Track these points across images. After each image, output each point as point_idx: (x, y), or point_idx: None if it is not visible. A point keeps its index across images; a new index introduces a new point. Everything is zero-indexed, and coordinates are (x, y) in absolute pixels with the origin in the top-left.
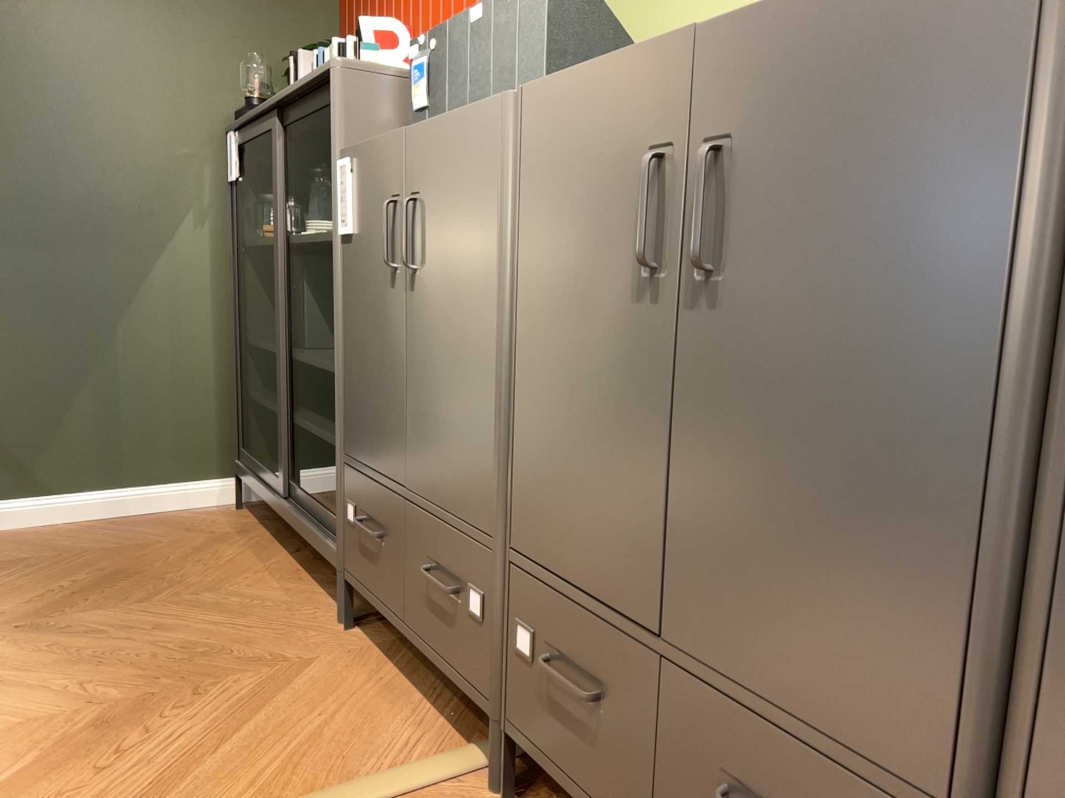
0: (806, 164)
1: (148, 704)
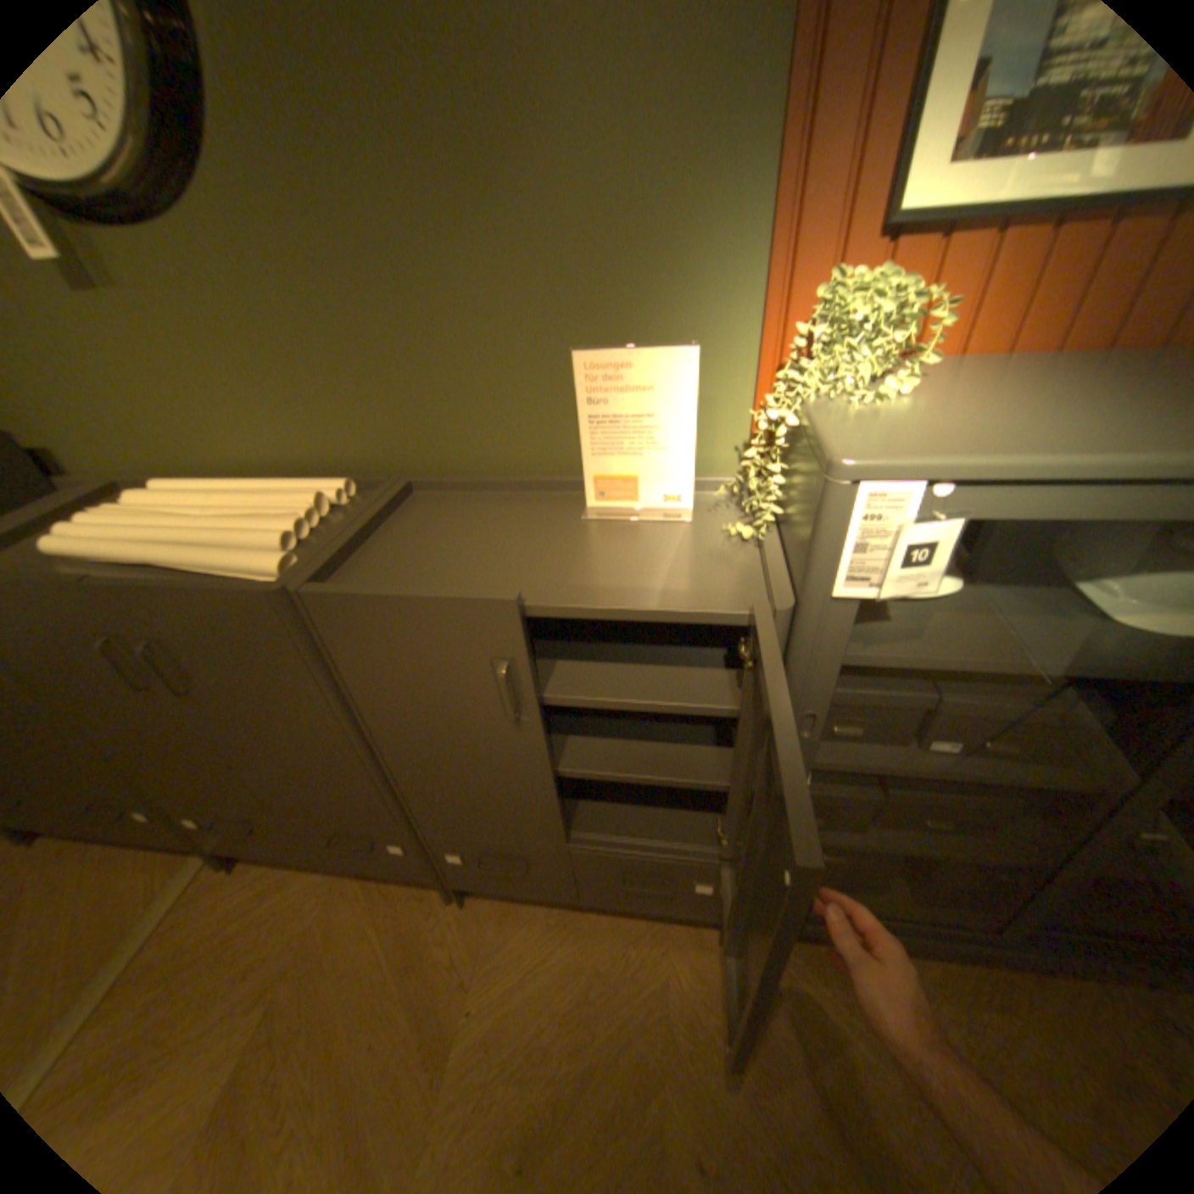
0: (207, 659)
1: None
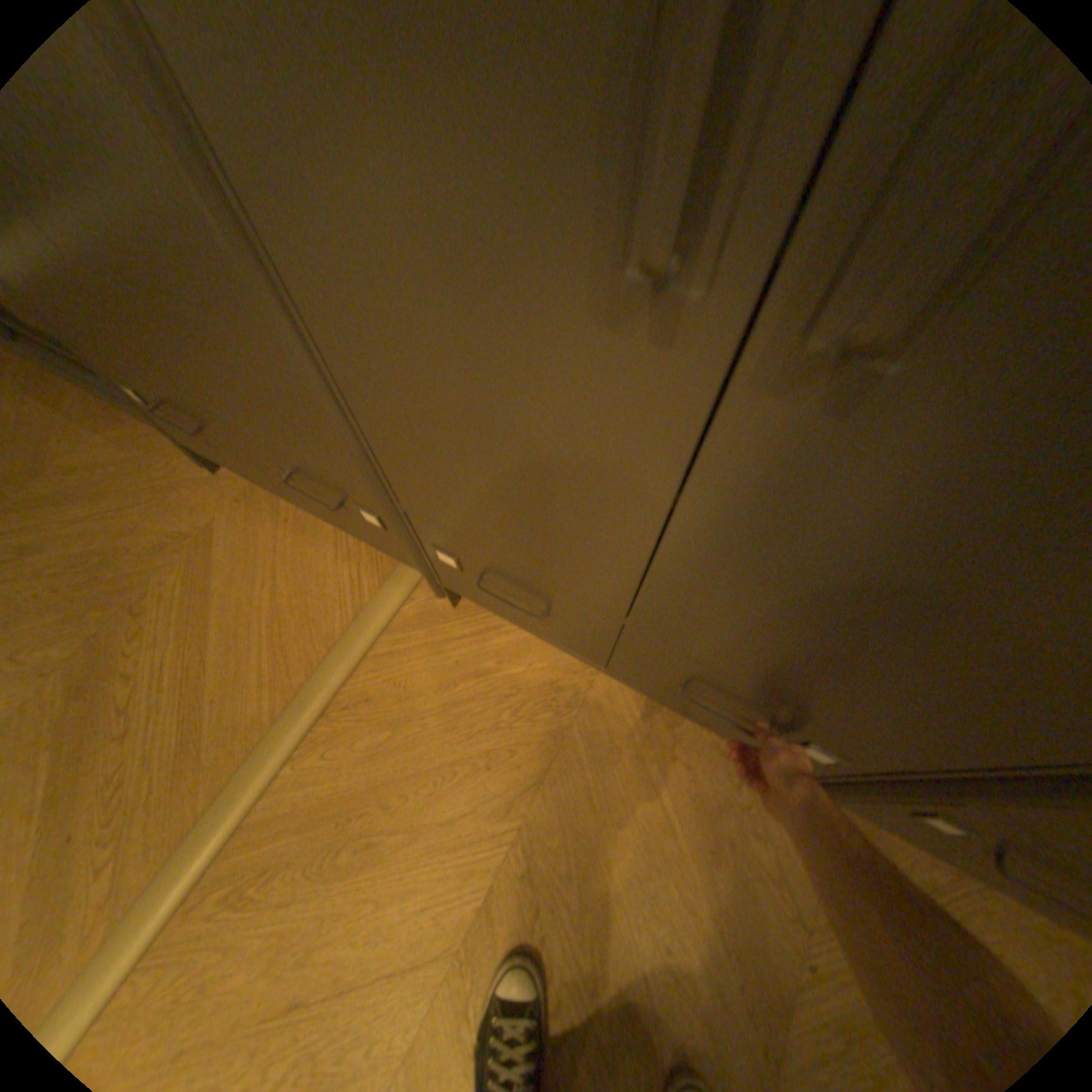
0: None
1: (100, 649)
